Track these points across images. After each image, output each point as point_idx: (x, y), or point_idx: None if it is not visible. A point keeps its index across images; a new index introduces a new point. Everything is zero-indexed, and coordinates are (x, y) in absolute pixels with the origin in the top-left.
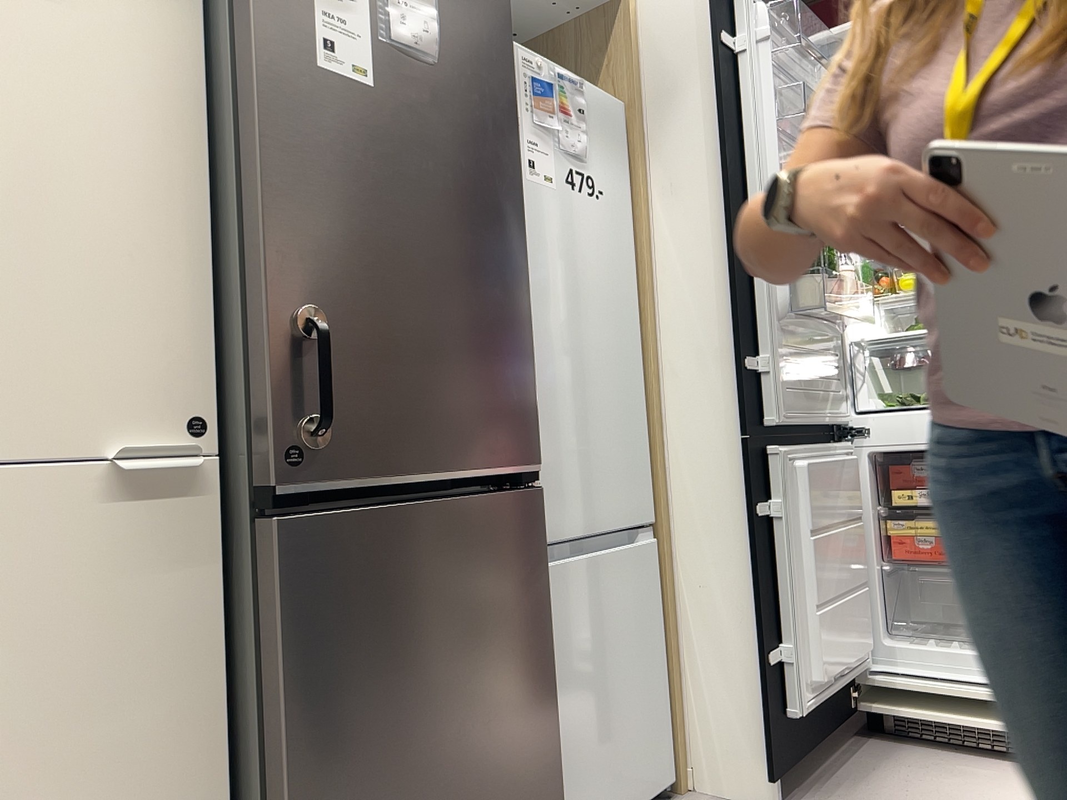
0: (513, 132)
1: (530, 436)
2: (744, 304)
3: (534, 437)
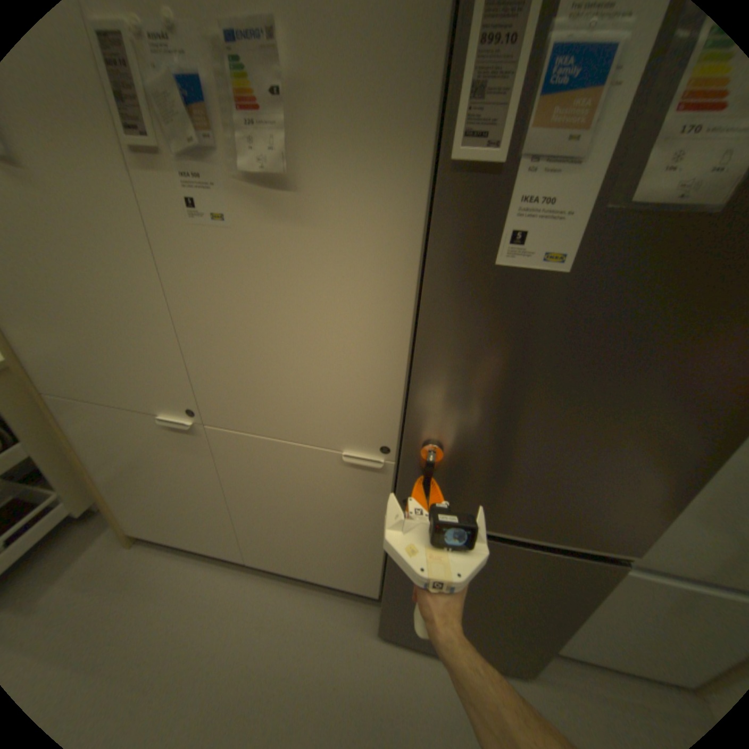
0: None
1: (641, 541)
2: None
3: (647, 543)
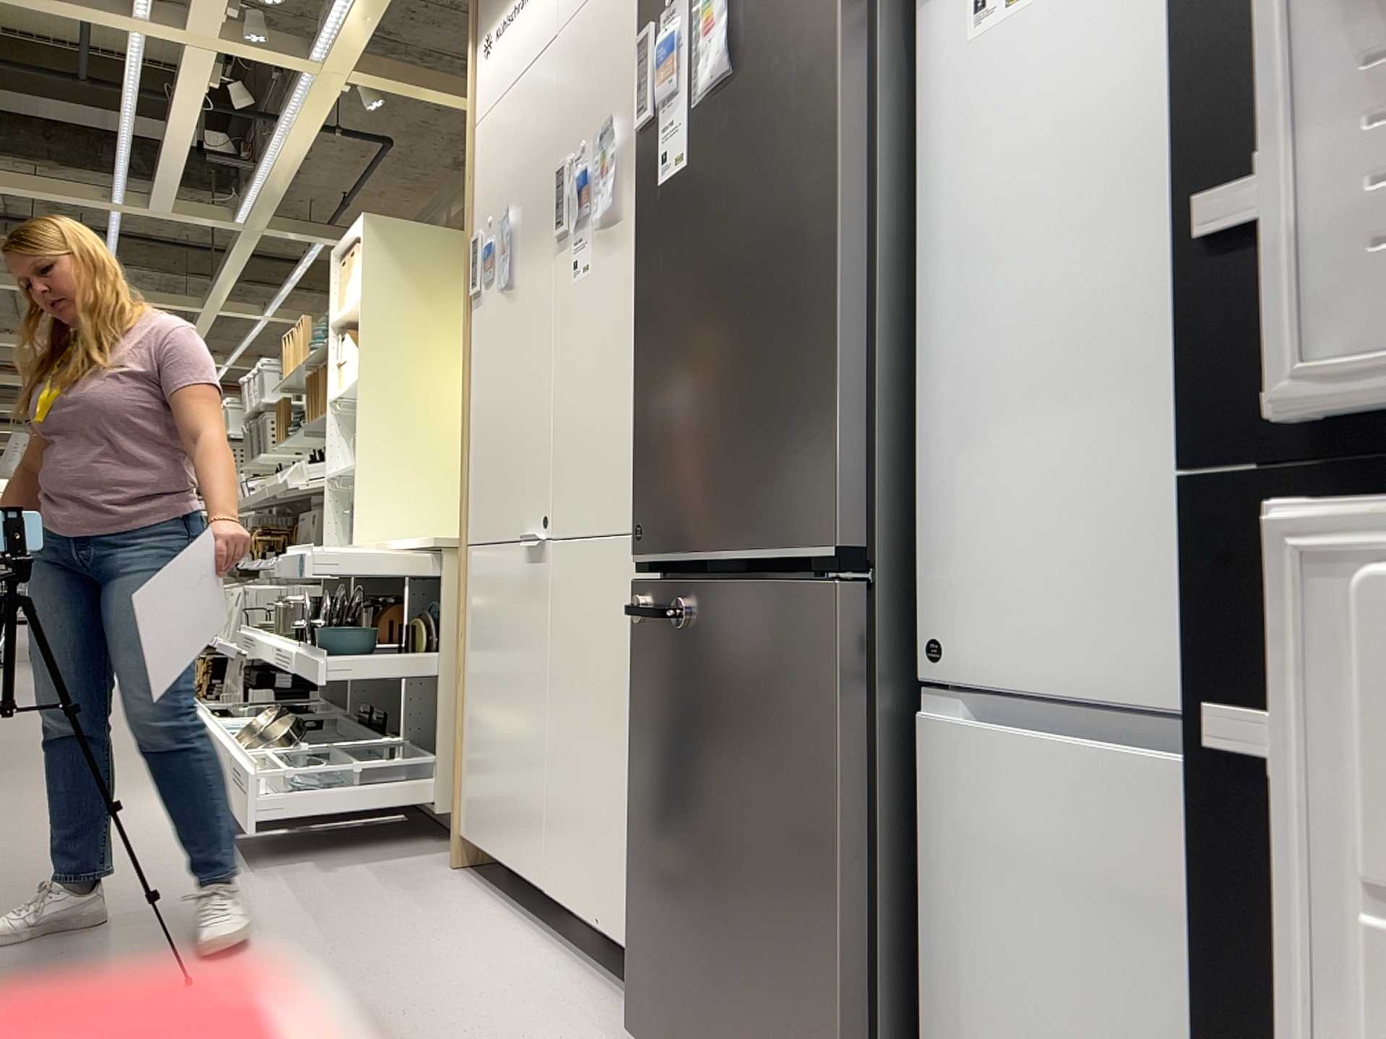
0: (831, 49)
1: (827, 508)
2: (1240, 6)
3: (835, 509)
